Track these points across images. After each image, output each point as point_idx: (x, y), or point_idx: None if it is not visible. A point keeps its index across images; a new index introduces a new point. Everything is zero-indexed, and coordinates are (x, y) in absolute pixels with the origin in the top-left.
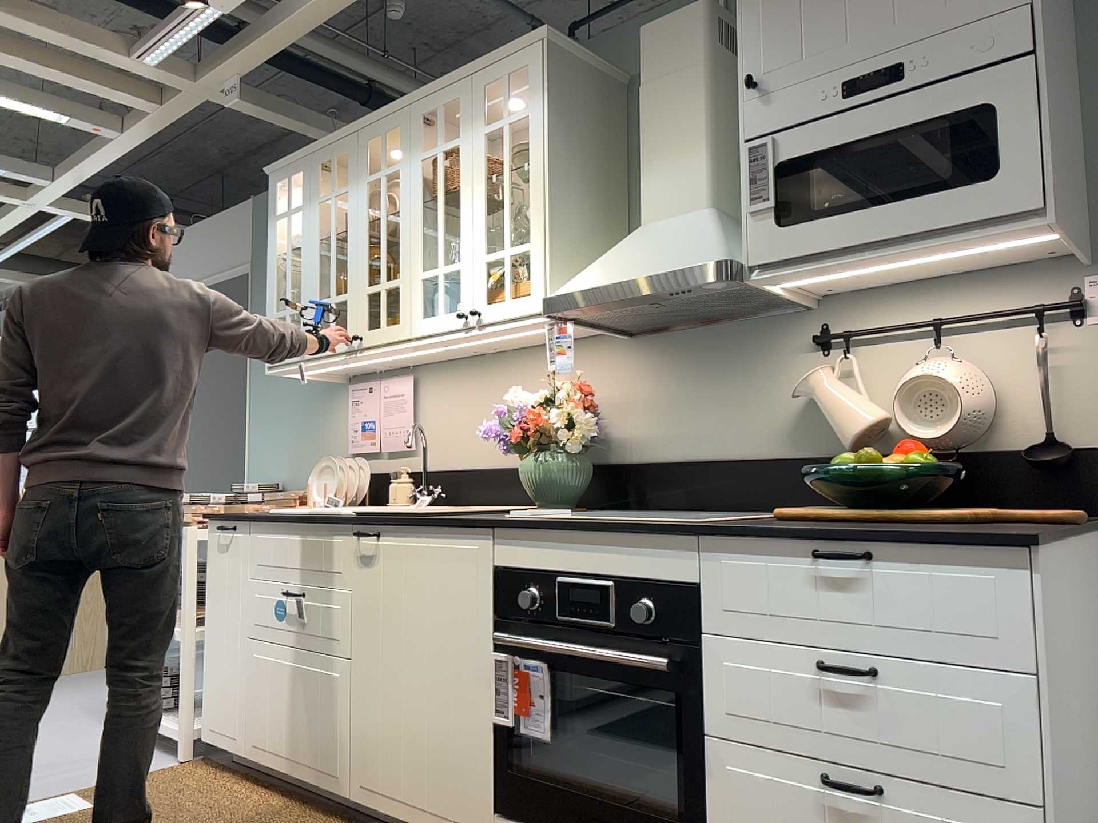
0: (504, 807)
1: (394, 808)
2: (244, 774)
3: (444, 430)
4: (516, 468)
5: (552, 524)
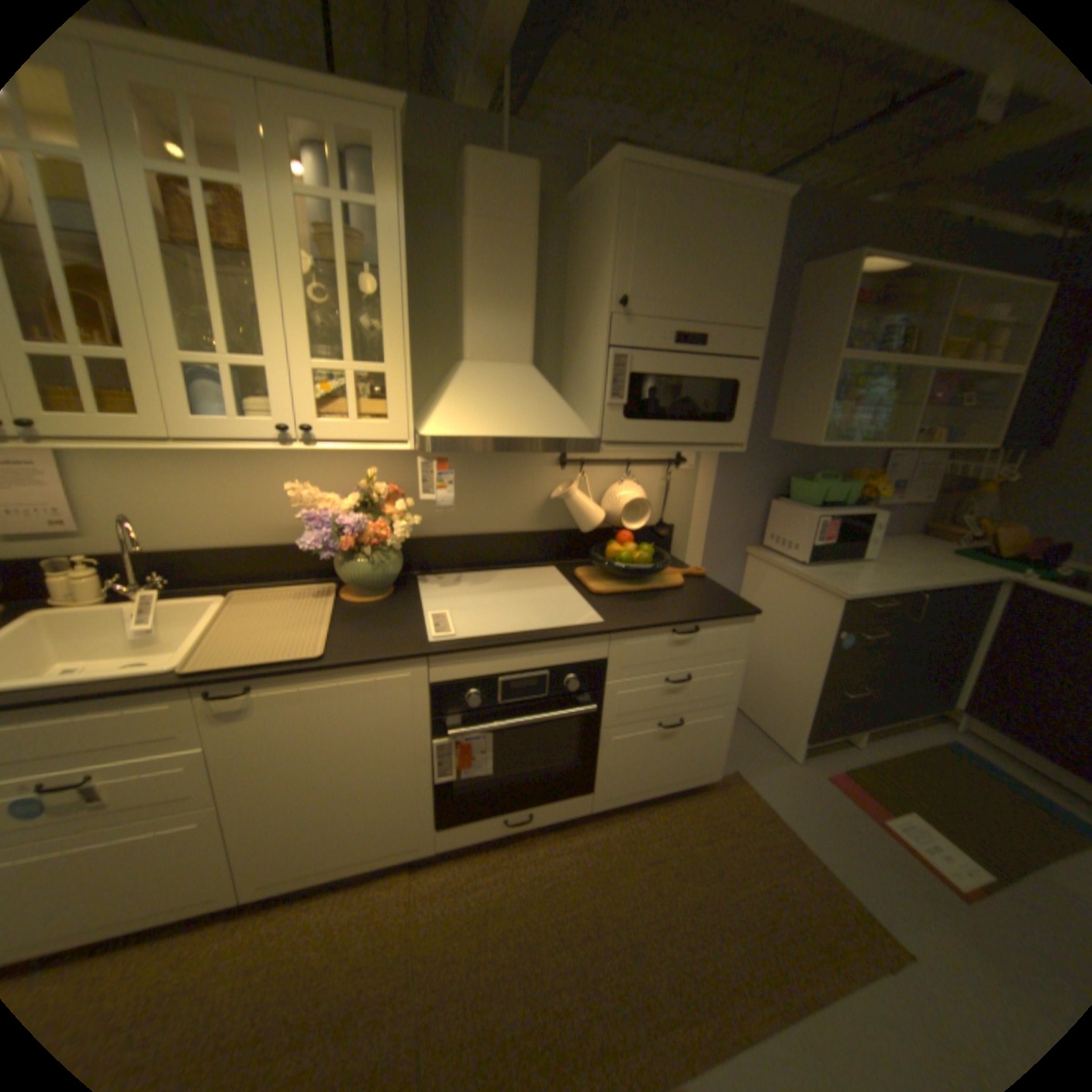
0: (445, 824)
1: (312, 879)
2: None
3: (138, 507)
4: (275, 545)
5: (499, 645)
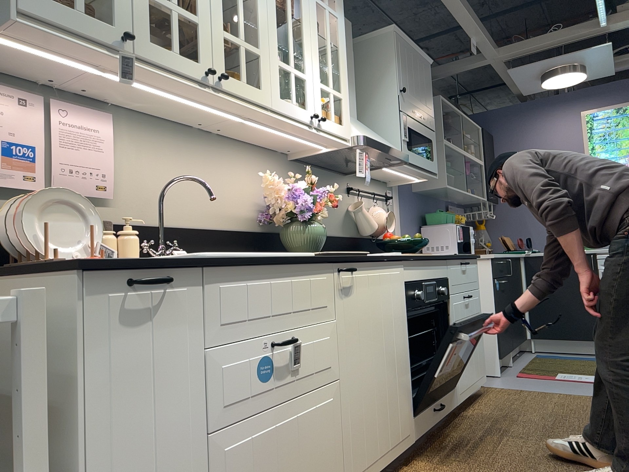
0: (417, 409)
1: (374, 468)
2: None
3: (150, 186)
4: (227, 230)
5: (424, 257)
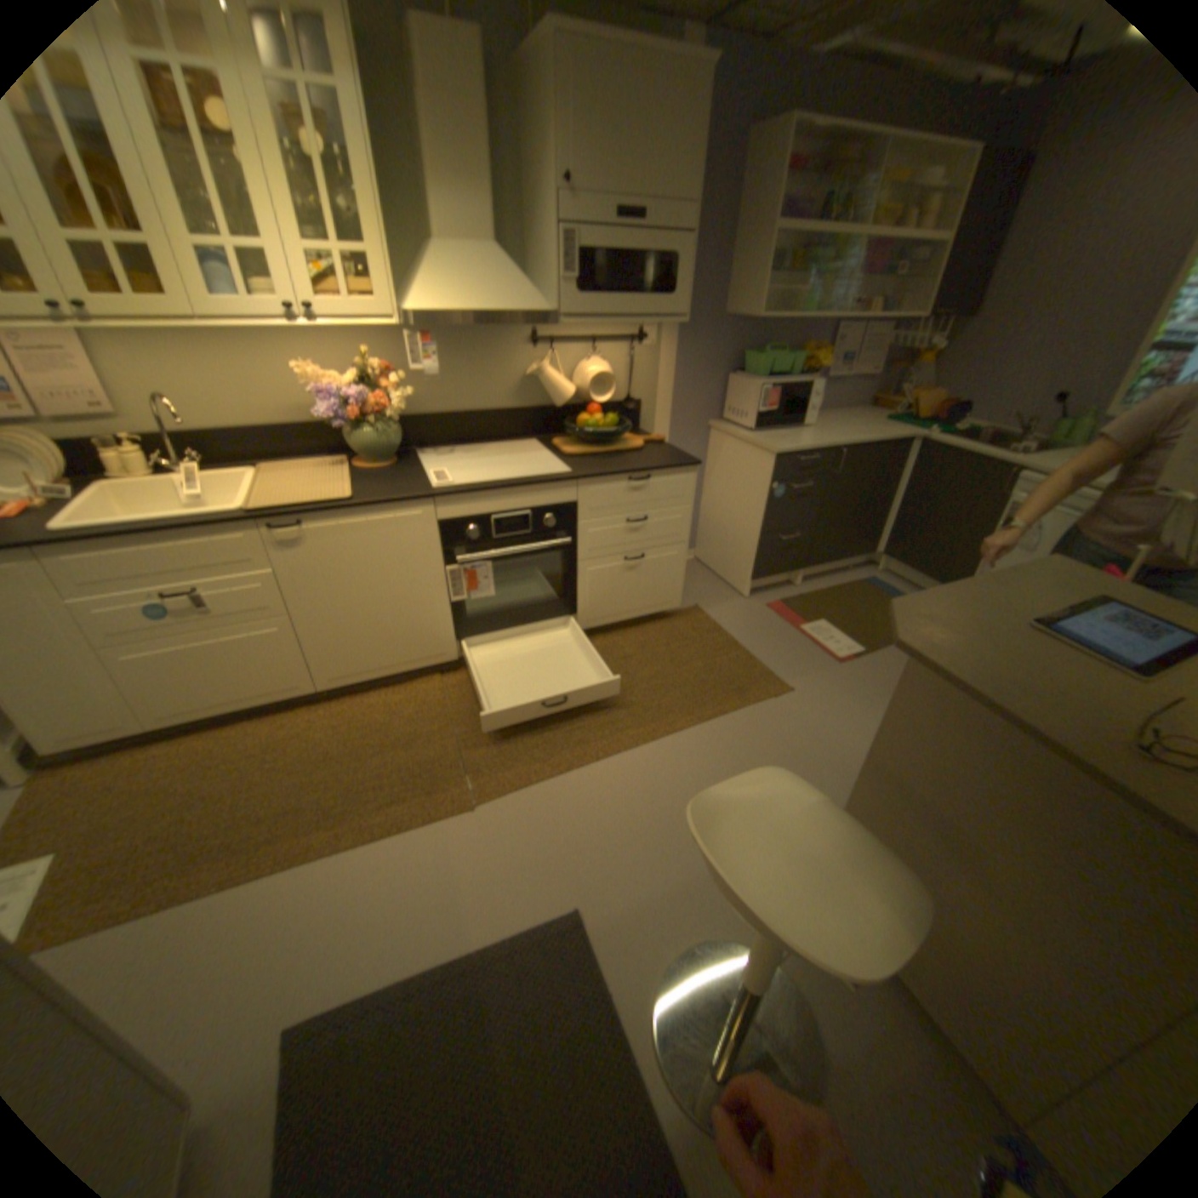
0: (463, 636)
1: (369, 676)
2: (128, 746)
3: (162, 392)
4: (287, 426)
5: (488, 490)
